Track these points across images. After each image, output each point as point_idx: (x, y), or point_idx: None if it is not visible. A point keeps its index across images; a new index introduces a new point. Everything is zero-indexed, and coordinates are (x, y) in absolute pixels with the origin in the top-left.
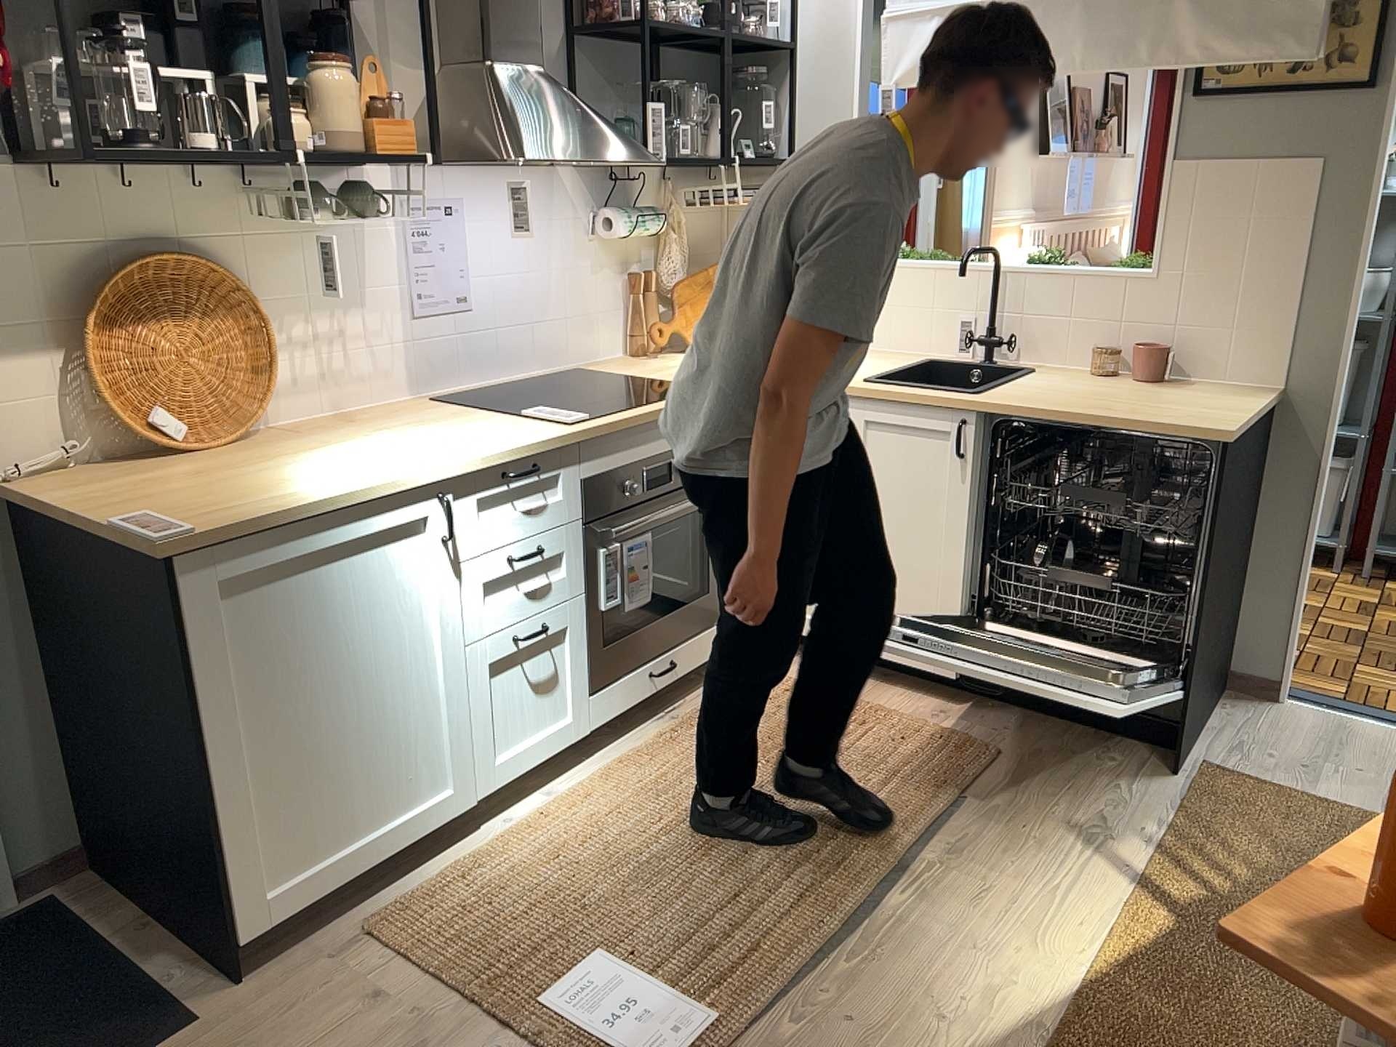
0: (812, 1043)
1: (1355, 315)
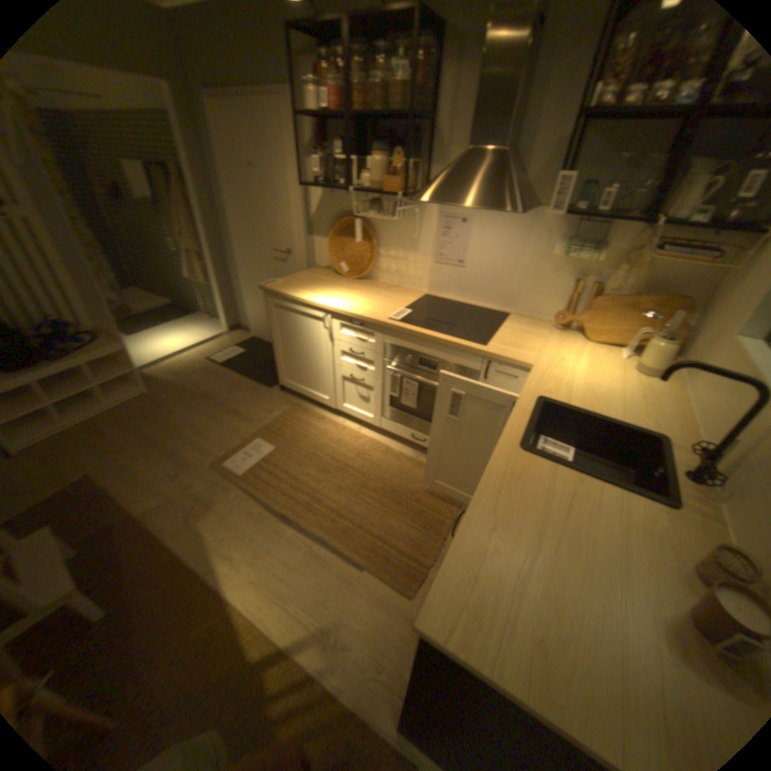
0: (224, 501)
1: None
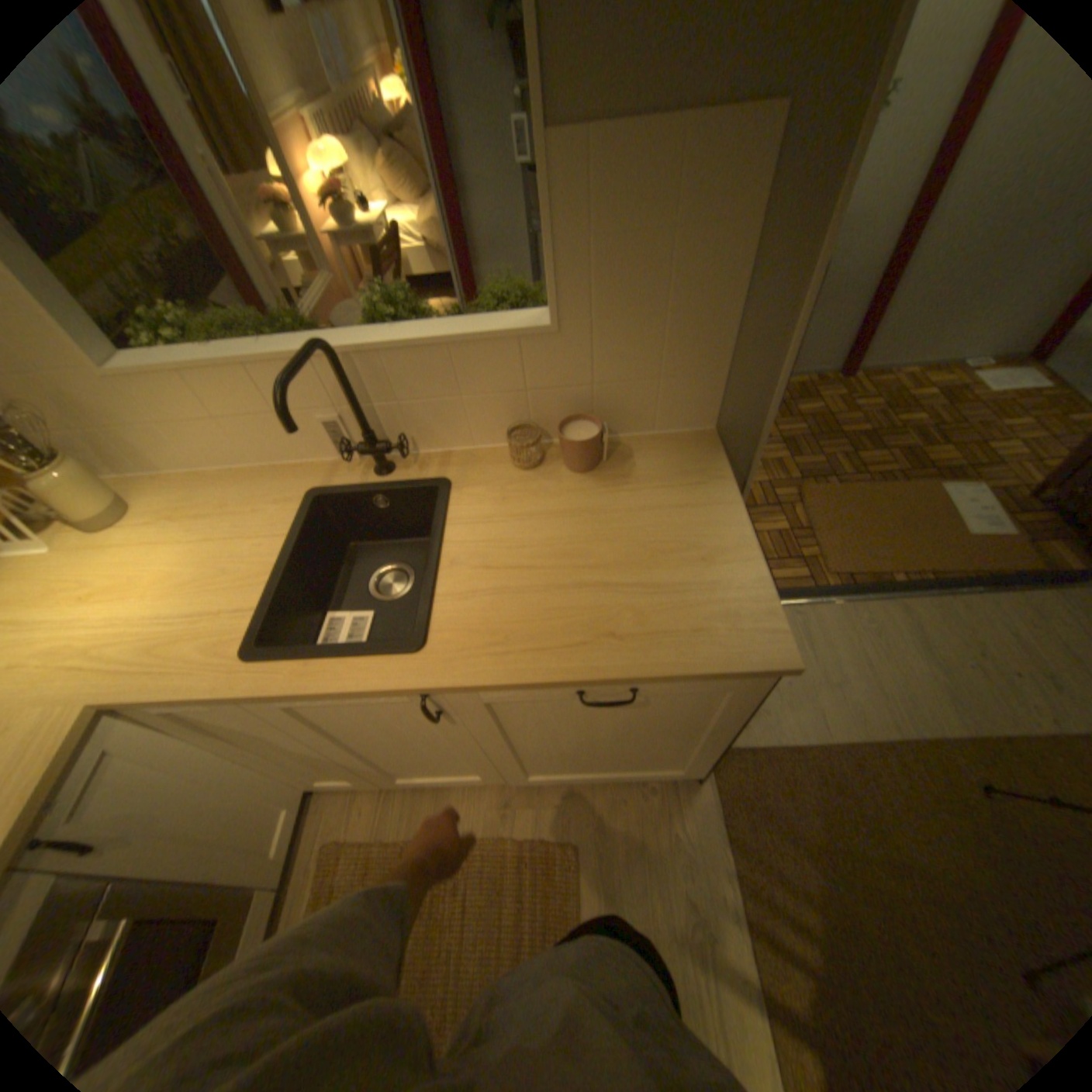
0: None
1: (794, 343)
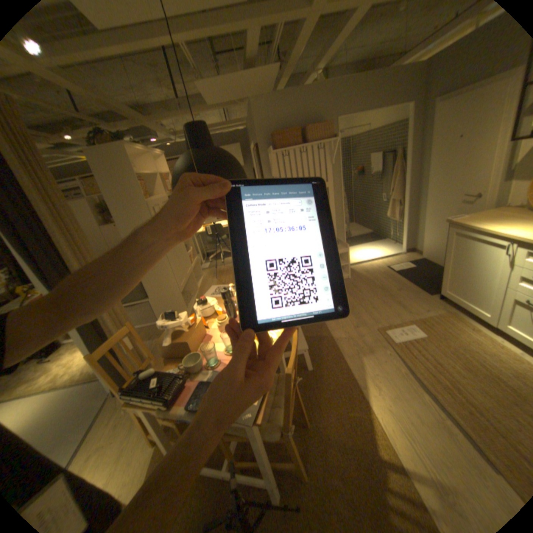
0: (384, 353)
1: None
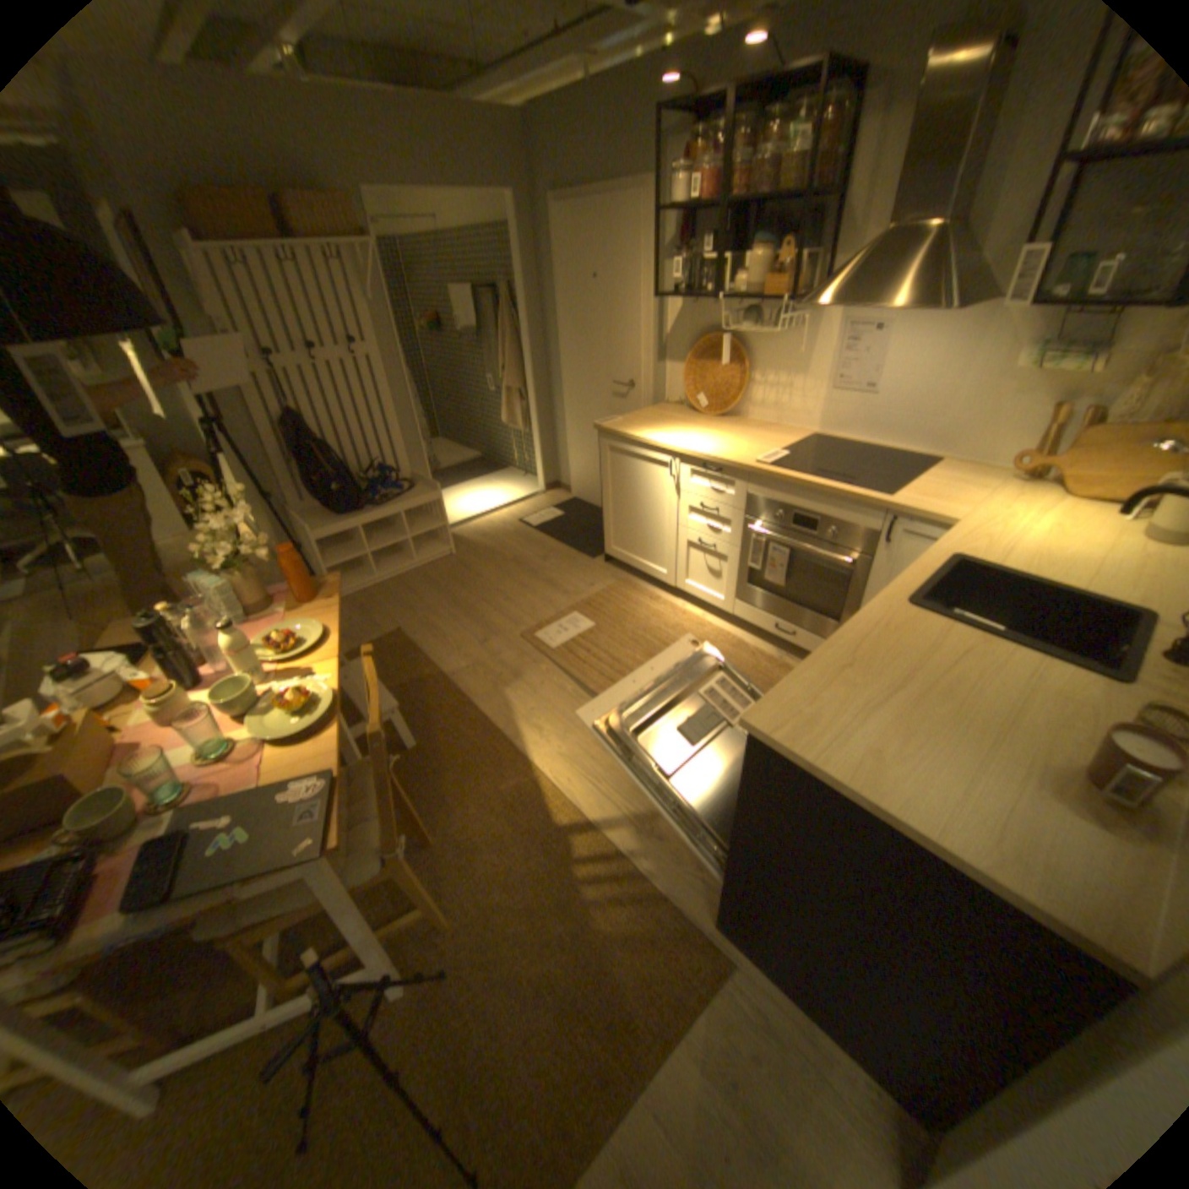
0: (537, 671)
1: None
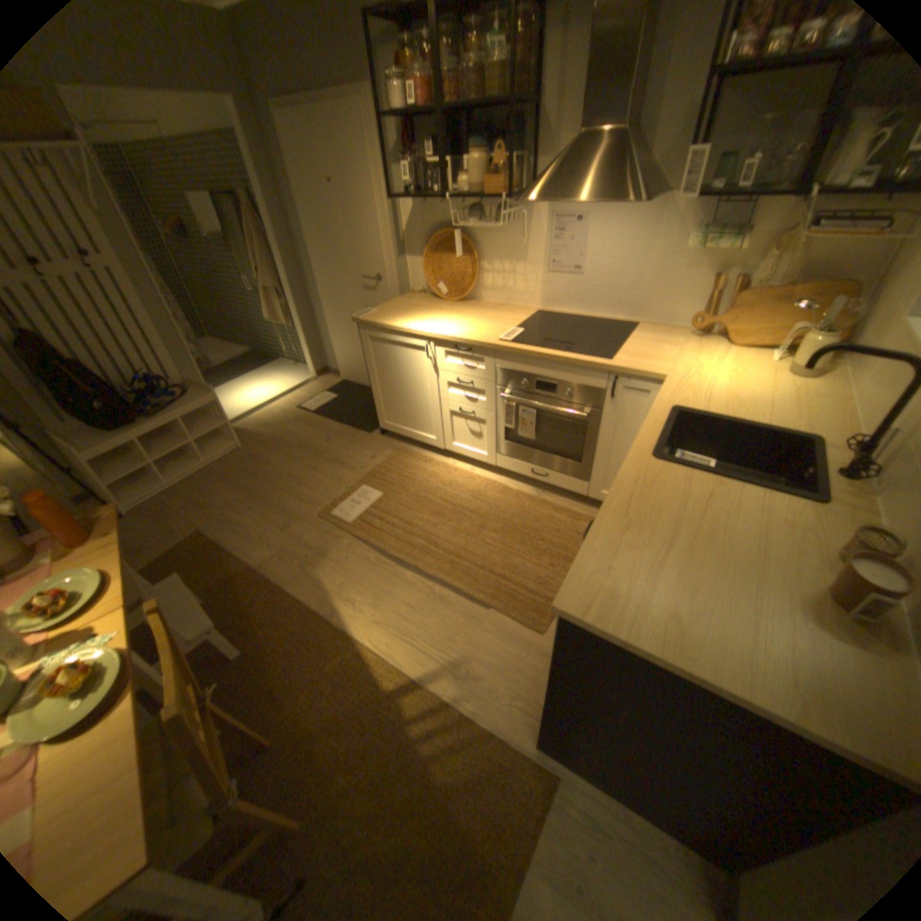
0: (339, 547)
1: None
